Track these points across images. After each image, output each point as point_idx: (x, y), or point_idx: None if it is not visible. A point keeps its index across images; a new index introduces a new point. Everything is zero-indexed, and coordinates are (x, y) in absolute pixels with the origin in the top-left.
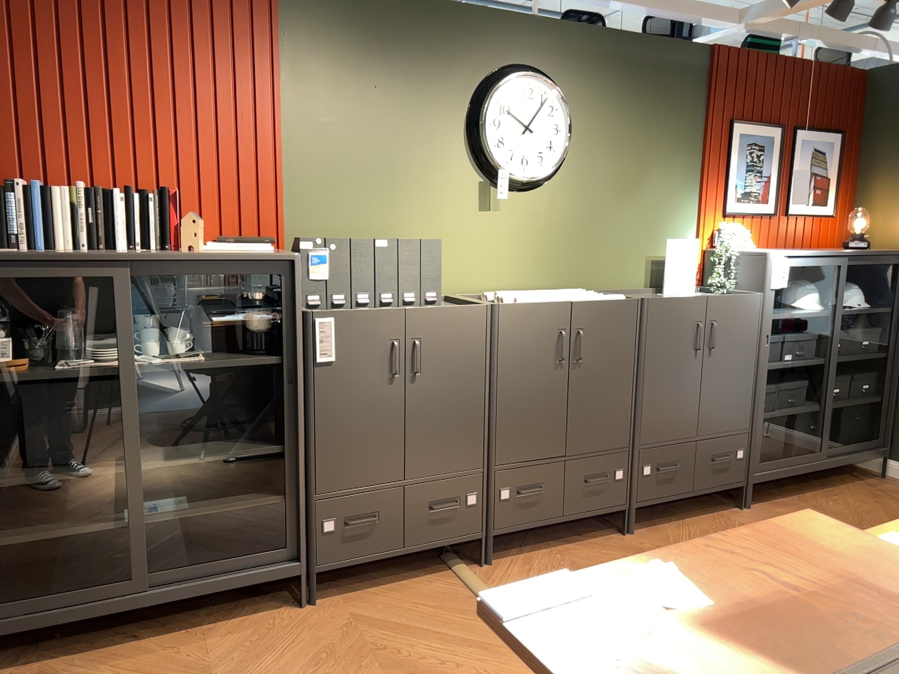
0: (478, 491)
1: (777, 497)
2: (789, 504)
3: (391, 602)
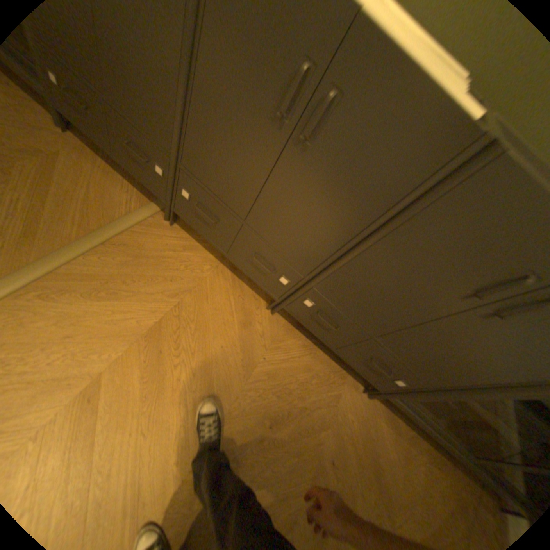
0: (164, 168)
1: (403, 418)
2: (398, 431)
3: (86, 173)
